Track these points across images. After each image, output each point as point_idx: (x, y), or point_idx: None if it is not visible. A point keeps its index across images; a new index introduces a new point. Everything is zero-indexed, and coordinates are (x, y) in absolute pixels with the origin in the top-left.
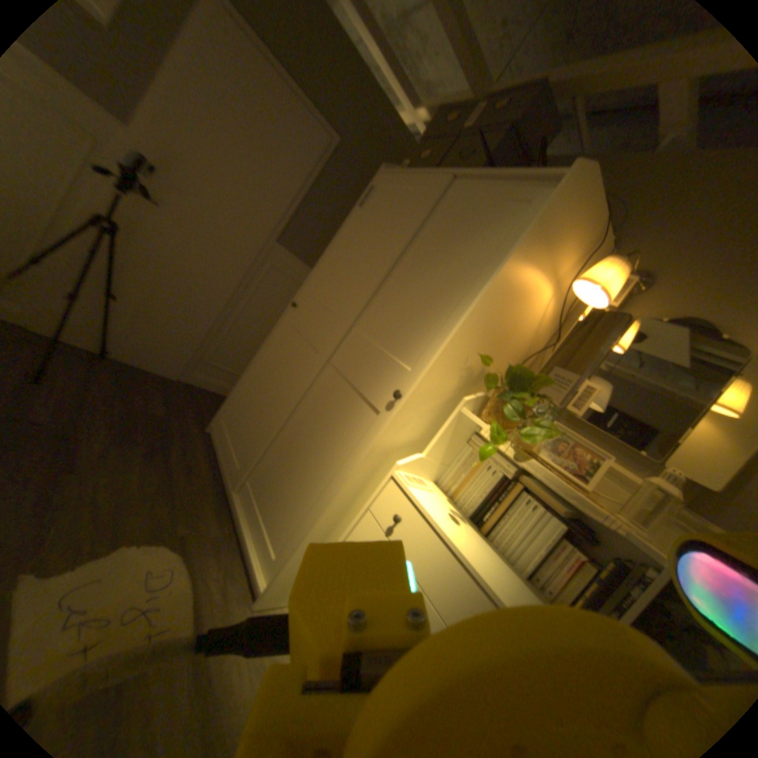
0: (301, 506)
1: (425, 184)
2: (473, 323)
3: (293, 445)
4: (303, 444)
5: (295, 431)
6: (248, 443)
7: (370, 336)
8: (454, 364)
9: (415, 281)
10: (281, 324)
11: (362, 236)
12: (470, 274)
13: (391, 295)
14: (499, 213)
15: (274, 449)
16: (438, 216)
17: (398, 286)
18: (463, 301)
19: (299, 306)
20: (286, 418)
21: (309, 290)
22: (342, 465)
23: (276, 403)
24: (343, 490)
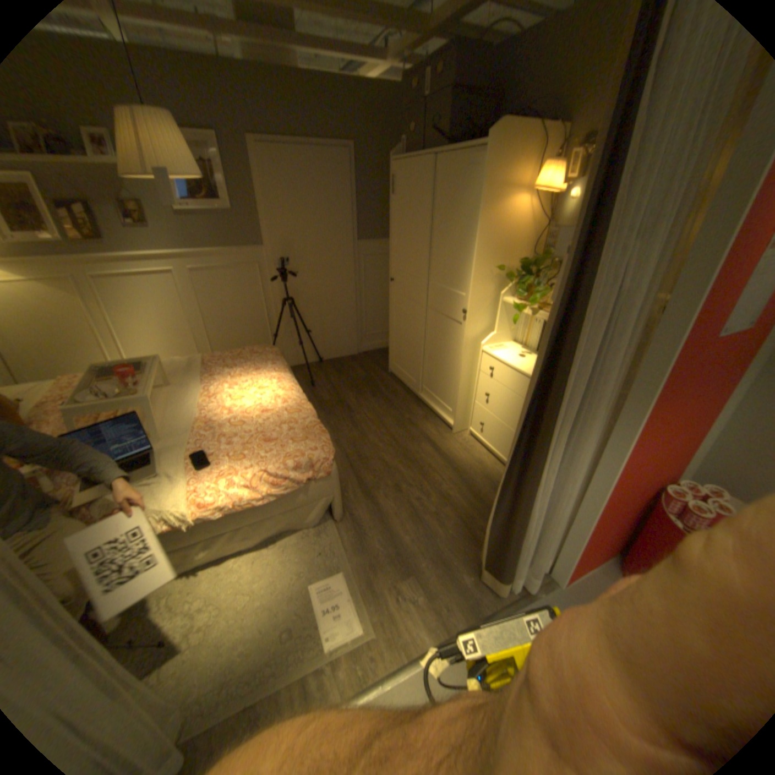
0: (452, 383)
1: (424, 167)
2: (484, 255)
3: (435, 358)
4: (439, 355)
5: (432, 351)
6: (414, 368)
7: (441, 283)
8: (487, 280)
9: (448, 240)
10: (394, 295)
11: (407, 218)
12: (471, 226)
13: (440, 253)
14: (470, 178)
15: (428, 364)
16: (441, 188)
17: (441, 246)
18: (473, 245)
19: (397, 280)
20: (425, 346)
21: (397, 267)
22: (460, 357)
23: (416, 341)
24: (465, 368)
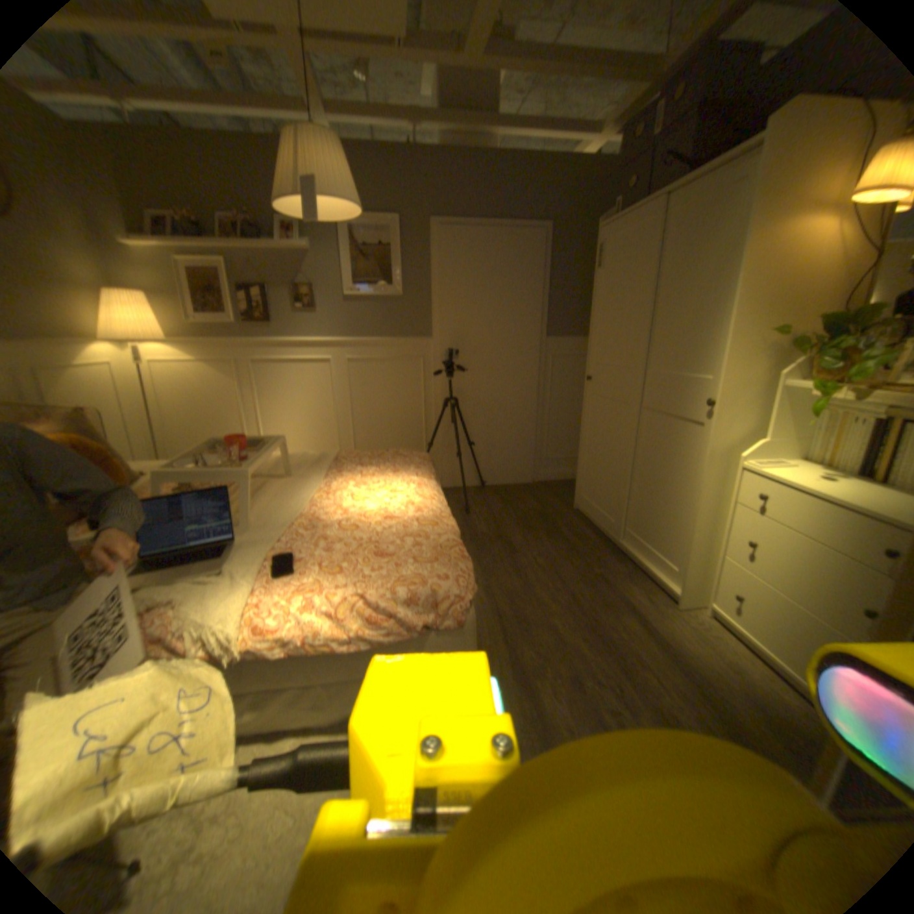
0: (681, 525)
1: (649, 217)
2: (752, 310)
3: (651, 485)
4: (659, 480)
5: (647, 473)
6: (615, 501)
7: (668, 369)
8: (755, 352)
9: (683, 304)
10: (590, 399)
11: (618, 292)
12: (727, 272)
13: (668, 327)
14: (727, 204)
15: (638, 495)
16: (674, 236)
17: (670, 316)
18: (732, 298)
19: (596, 377)
20: (634, 467)
21: (598, 360)
22: (698, 479)
23: (620, 461)
24: (708, 497)
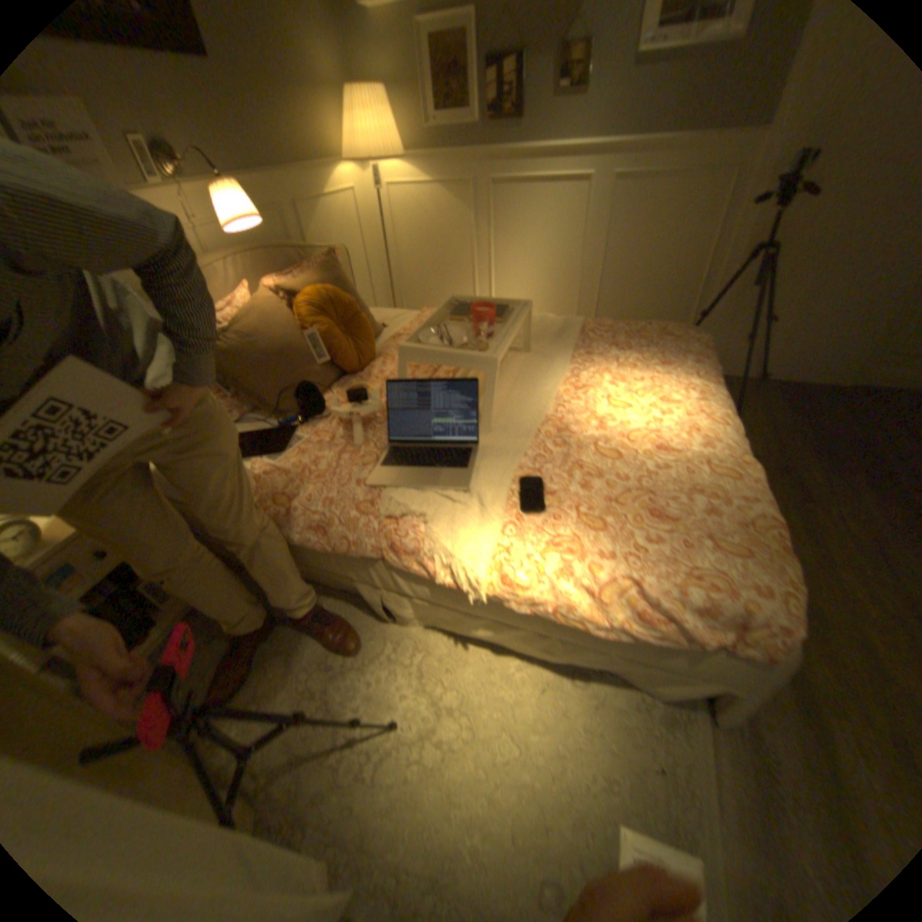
0: None
1: None
2: None
3: None
4: None
5: None
6: None
7: None
8: None
9: None
10: None
11: None
12: None
13: None
14: None
15: None
16: None
17: None
18: None
19: None
20: None
21: None
22: None
23: None
24: None
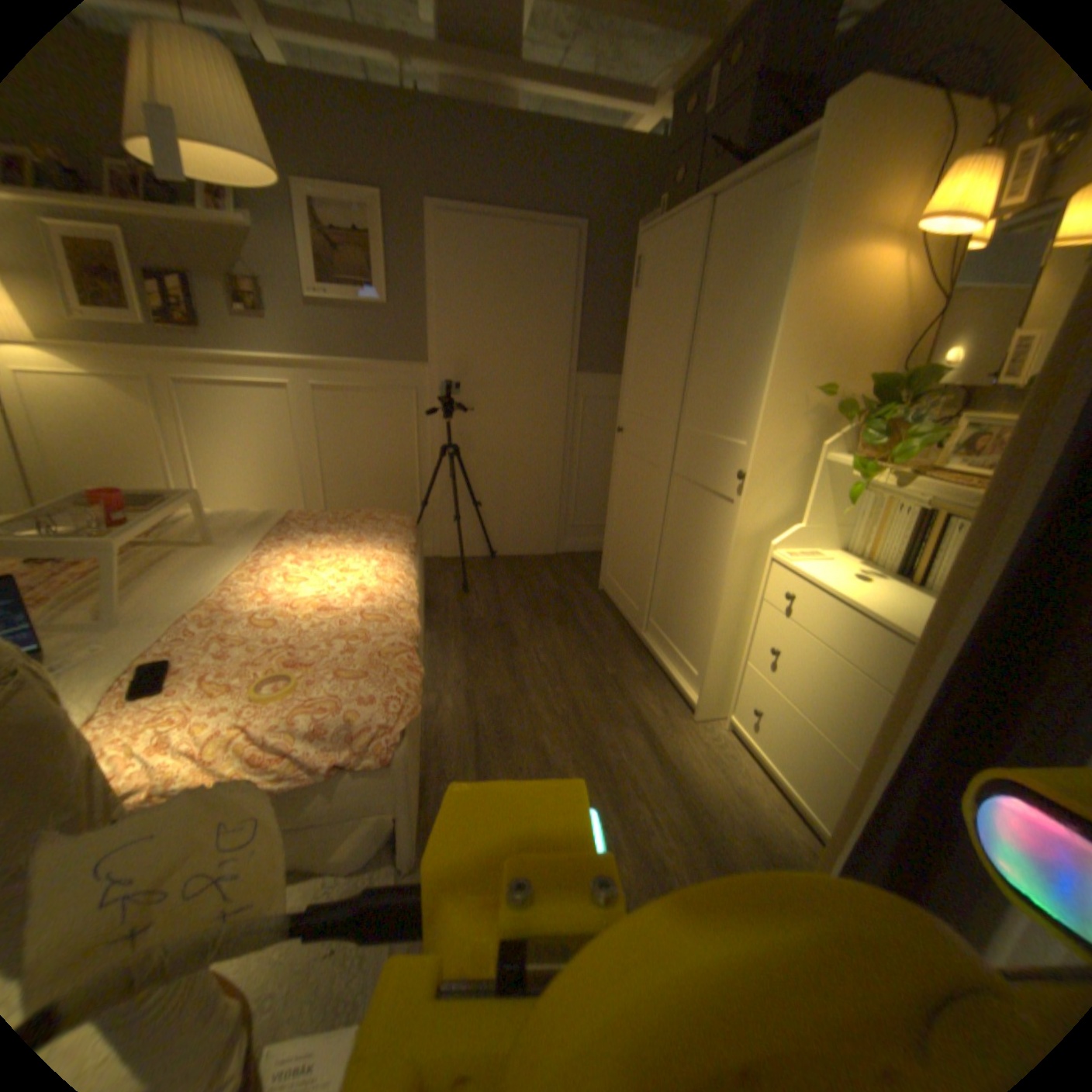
0: (704, 620)
1: (691, 226)
2: (793, 362)
3: (676, 569)
4: (684, 564)
5: (673, 554)
6: (639, 584)
7: (701, 428)
8: (795, 415)
9: (721, 345)
10: (620, 456)
11: (654, 322)
12: (770, 309)
13: (705, 374)
14: (776, 218)
15: (662, 580)
16: (718, 255)
17: (707, 360)
18: (772, 344)
19: (627, 430)
20: (660, 546)
21: (630, 409)
22: (723, 568)
23: (646, 537)
24: (732, 590)
